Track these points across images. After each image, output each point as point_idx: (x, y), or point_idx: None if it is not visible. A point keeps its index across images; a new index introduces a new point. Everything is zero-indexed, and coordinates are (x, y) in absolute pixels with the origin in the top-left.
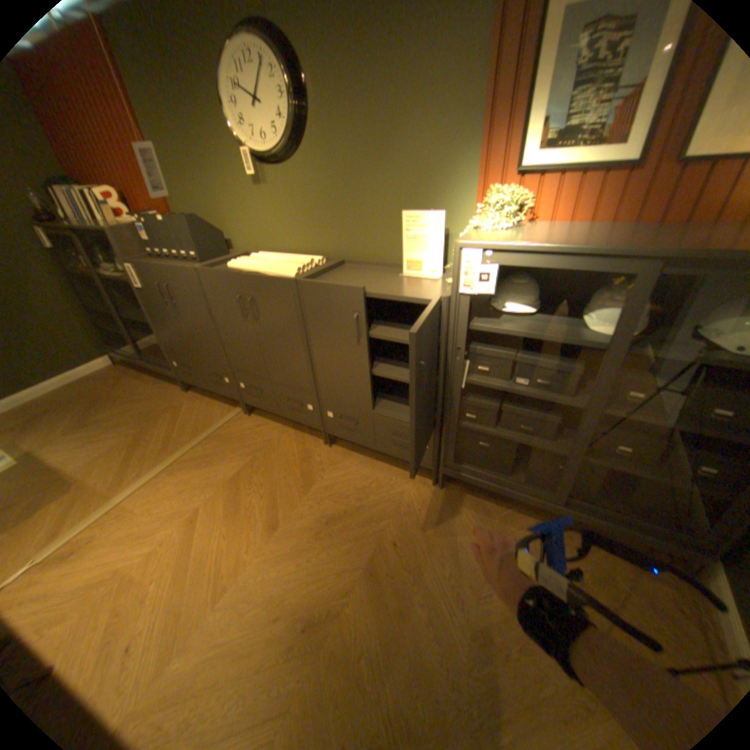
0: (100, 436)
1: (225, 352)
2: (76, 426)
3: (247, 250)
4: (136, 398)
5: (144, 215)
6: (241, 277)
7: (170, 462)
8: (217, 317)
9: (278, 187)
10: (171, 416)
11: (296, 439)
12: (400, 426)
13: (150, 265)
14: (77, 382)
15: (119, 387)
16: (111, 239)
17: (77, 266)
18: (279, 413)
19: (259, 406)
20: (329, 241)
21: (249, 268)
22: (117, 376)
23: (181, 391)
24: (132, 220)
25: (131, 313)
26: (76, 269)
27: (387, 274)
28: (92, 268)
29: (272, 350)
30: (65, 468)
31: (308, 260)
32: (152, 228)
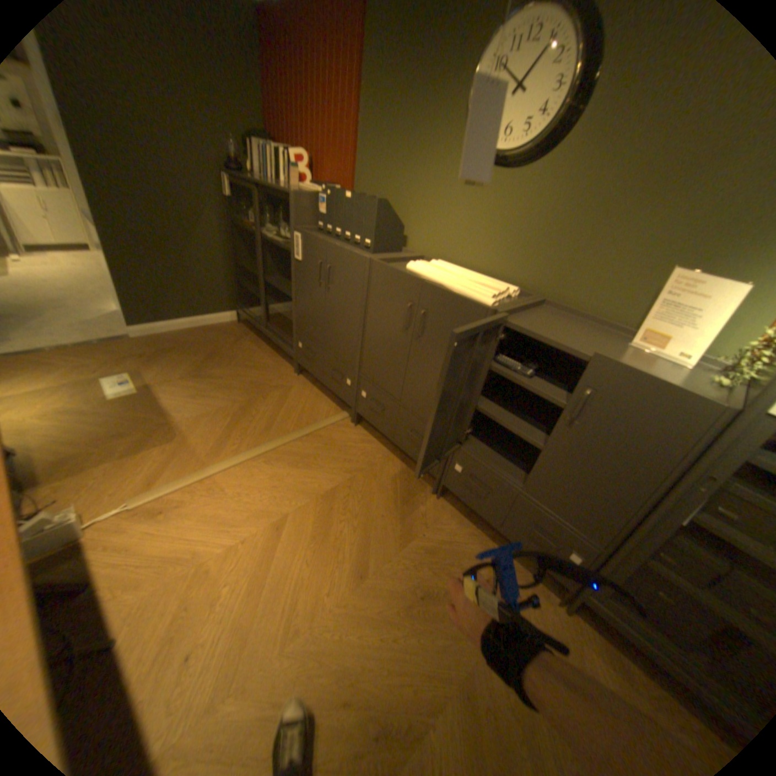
0: (212, 393)
1: (360, 354)
2: (194, 375)
3: (421, 252)
4: (251, 364)
5: (333, 188)
6: (423, 285)
7: (270, 449)
8: (369, 316)
9: (495, 195)
10: (279, 397)
11: (402, 474)
12: (553, 524)
13: (321, 242)
14: (204, 329)
15: (238, 347)
16: (292, 204)
17: (244, 220)
18: (393, 439)
19: (373, 422)
20: (533, 272)
21: (433, 278)
22: (239, 335)
23: (294, 373)
24: (316, 190)
25: (275, 280)
26: (242, 223)
27: (607, 336)
28: (256, 226)
29: (421, 374)
30: (175, 415)
31: (503, 288)
32: (335, 203)
